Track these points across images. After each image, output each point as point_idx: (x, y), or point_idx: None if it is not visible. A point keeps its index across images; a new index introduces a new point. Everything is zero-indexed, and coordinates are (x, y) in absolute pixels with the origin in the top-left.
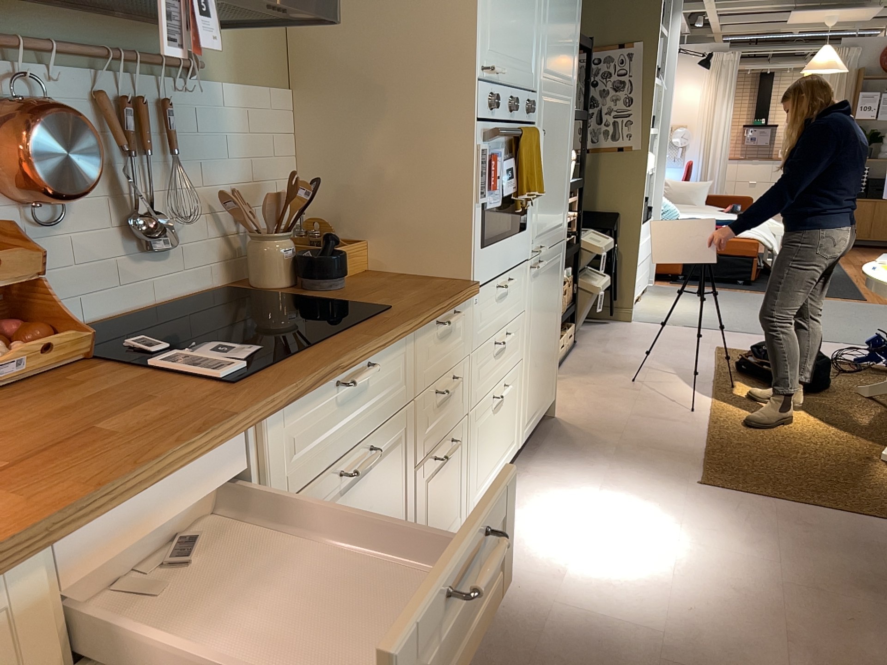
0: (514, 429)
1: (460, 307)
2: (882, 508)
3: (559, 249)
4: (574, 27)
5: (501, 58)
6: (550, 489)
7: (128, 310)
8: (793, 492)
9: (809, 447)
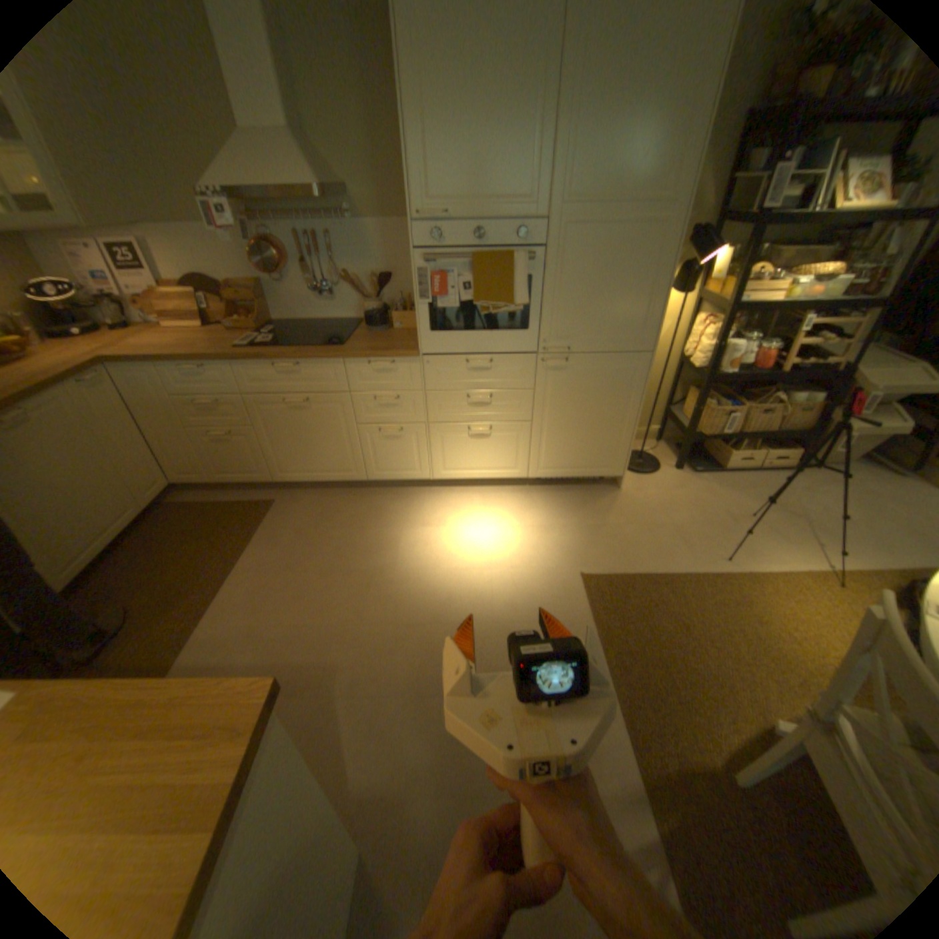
0: (514, 462)
1: (402, 362)
2: (646, 713)
3: (623, 358)
4: (676, 133)
5: (453, 200)
6: (513, 507)
7: (315, 319)
8: (616, 638)
9: (740, 657)
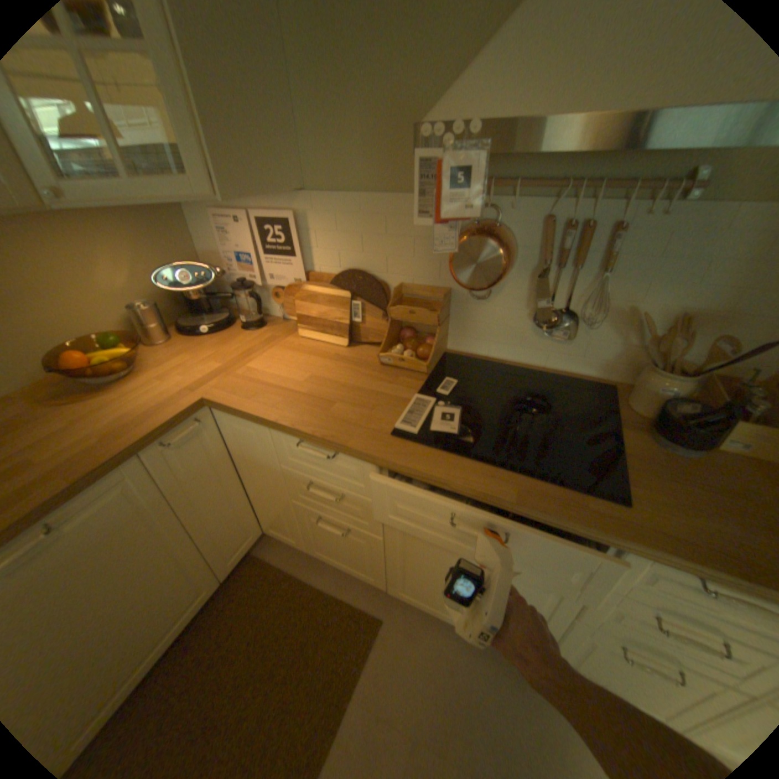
0: None
1: None
2: None
3: None
4: None
5: None
6: None
7: (521, 362)
8: None
9: None
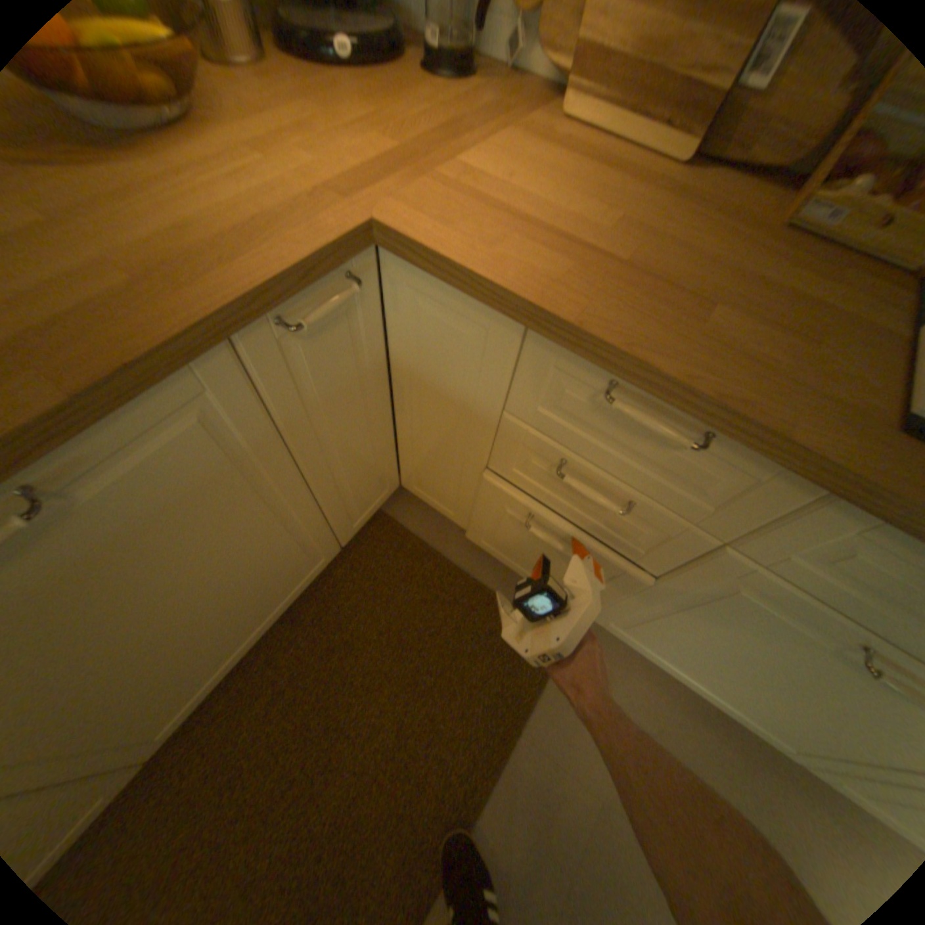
0: None
1: None
2: None
3: None
4: None
5: None
6: None
7: None
8: None
9: None
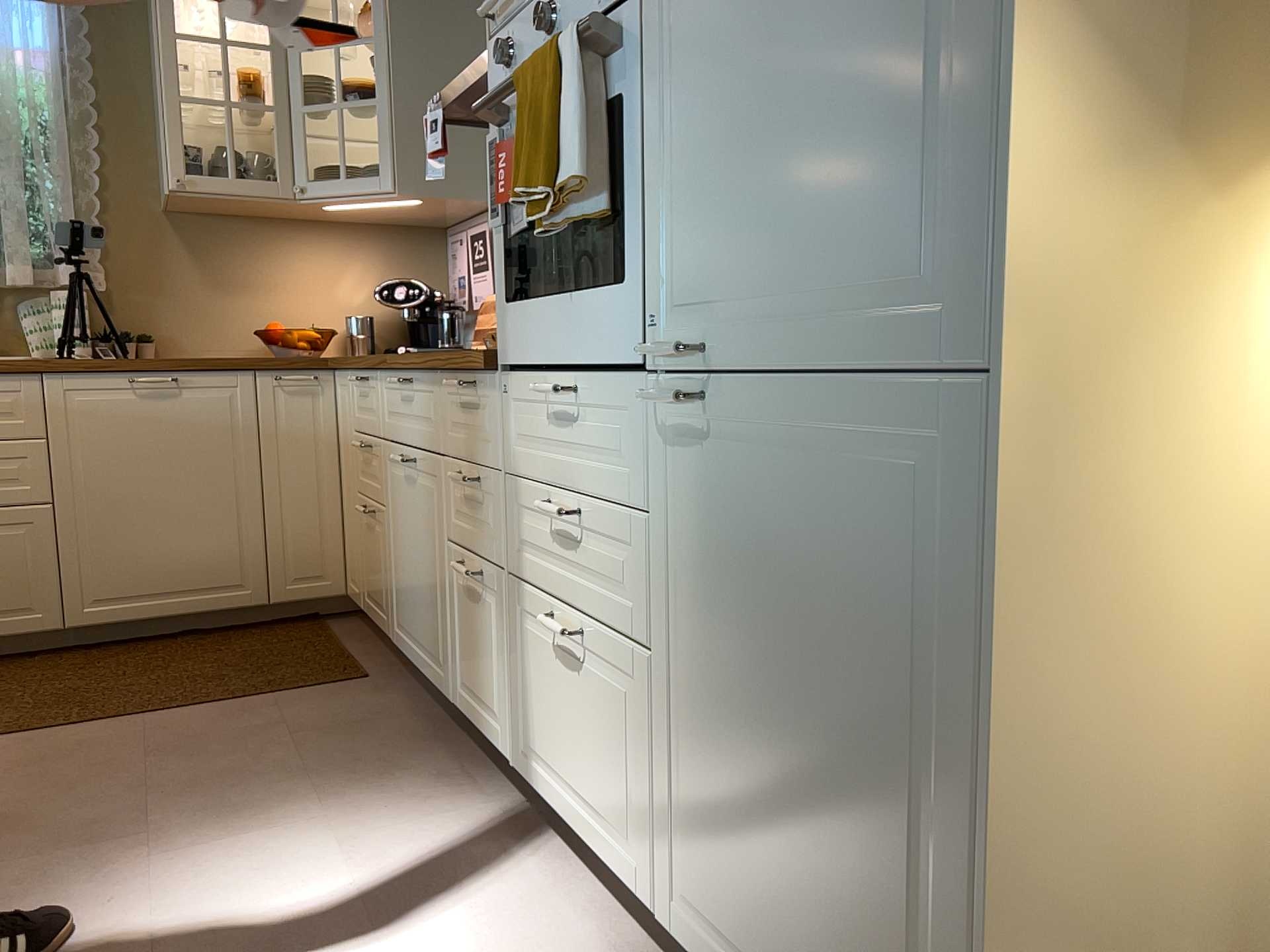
0: (635, 821)
1: (484, 384)
2: None
3: (891, 407)
4: None
5: None
6: None
7: None
8: None
9: None
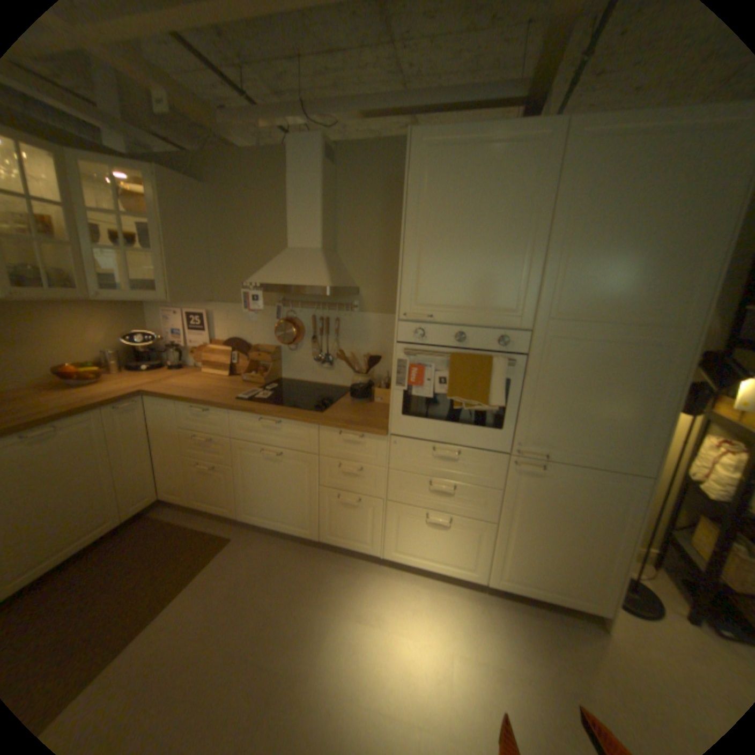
0: (474, 563)
1: (370, 437)
2: None
3: (616, 478)
4: (684, 265)
5: (438, 306)
6: (467, 622)
7: (315, 382)
8: None
9: None
